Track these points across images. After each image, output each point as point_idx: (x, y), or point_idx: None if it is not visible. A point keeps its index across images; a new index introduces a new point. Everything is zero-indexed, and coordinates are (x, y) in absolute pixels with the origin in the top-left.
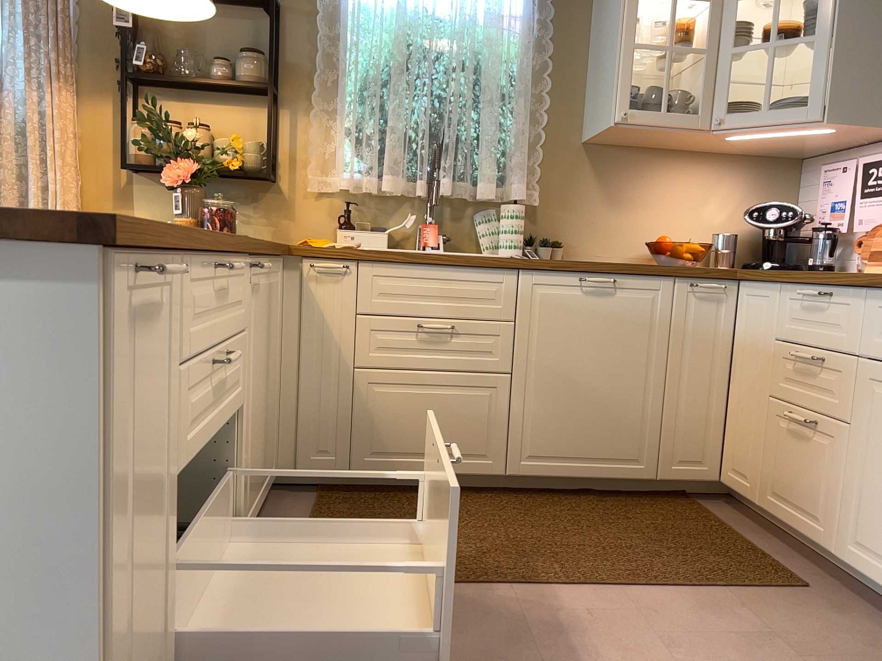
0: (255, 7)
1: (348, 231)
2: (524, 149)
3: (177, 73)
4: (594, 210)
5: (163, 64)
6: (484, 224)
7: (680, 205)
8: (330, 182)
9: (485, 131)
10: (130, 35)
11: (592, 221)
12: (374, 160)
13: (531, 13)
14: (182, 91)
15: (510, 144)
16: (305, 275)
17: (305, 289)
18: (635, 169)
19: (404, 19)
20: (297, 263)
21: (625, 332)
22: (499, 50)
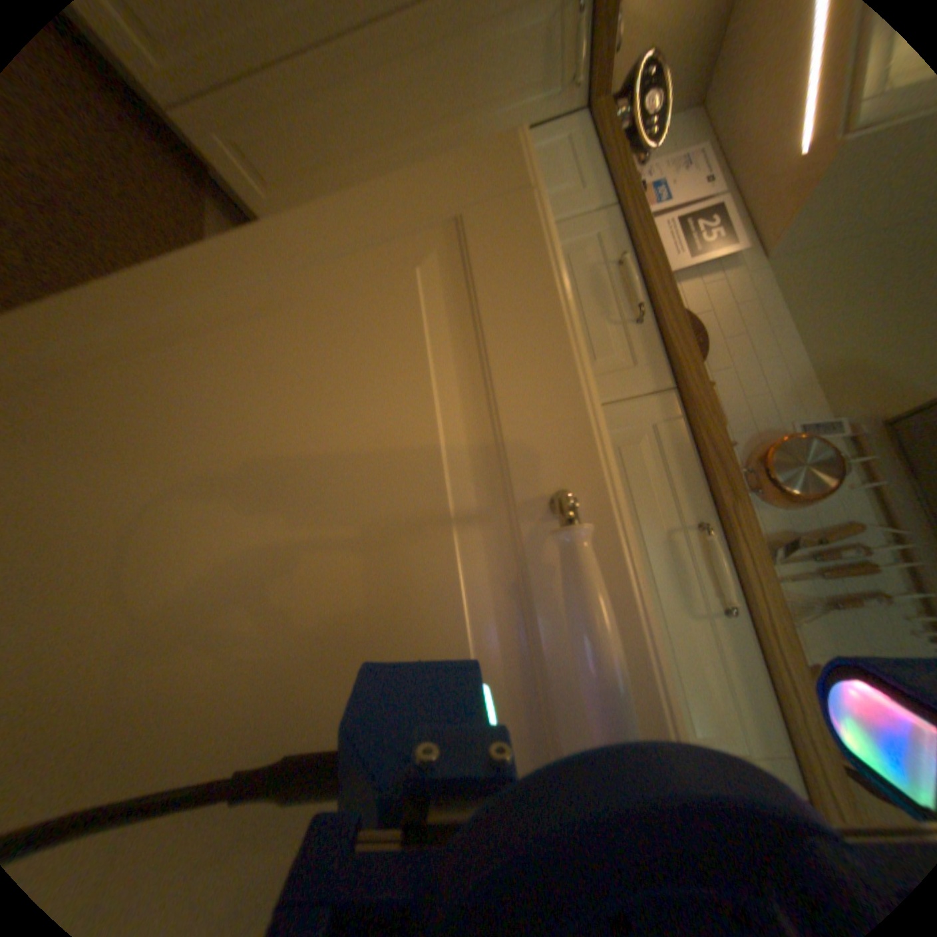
0: None
1: None
2: None
3: None
4: None
5: None
6: None
7: None
8: None
9: None
10: None
11: None
12: None
13: None
14: None
15: None
16: None
17: None
18: None
19: None
20: None
21: None
22: None
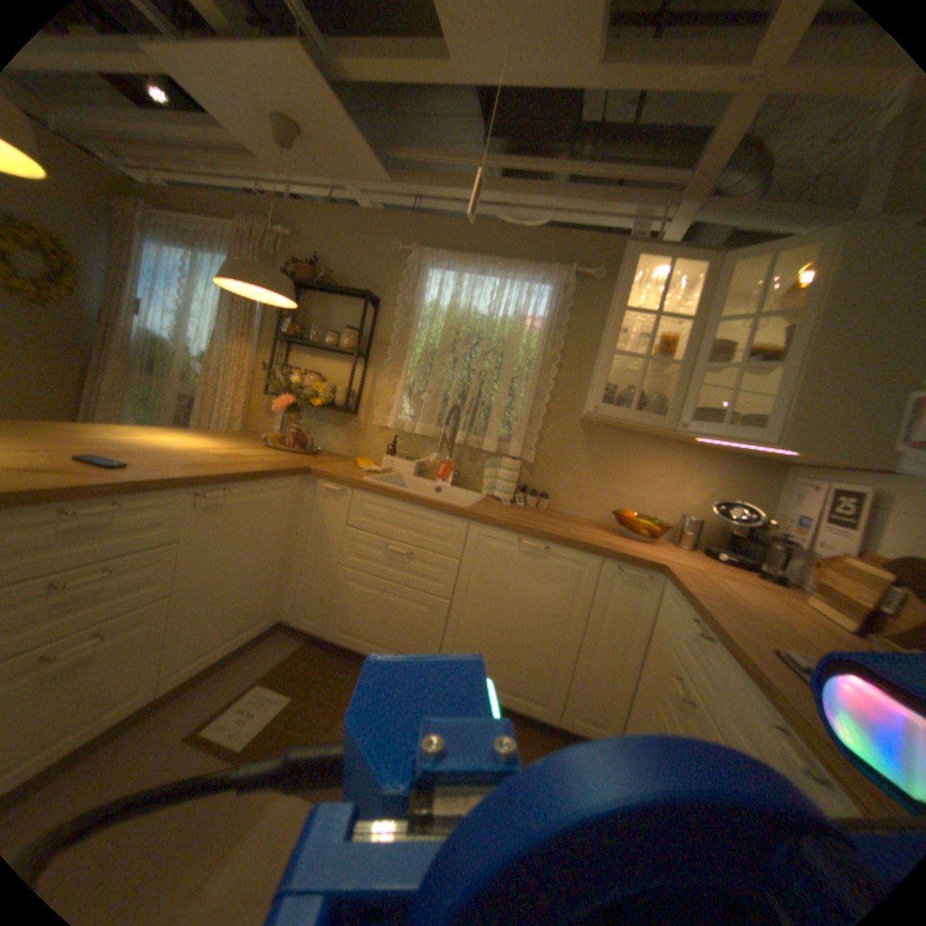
0: (363, 299)
1: (390, 458)
2: (531, 419)
3: (312, 338)
4: (580, 475)
5: (299, 332)
6: (488, 471)
7: (658, 485)
8: (389, 421)
9: (497, 403)
10: (287, 311)
11: (577, 484)
12: (417, 411)
13: (549, 318)
14: (312, 349)
15: (515, 415)
16: (318, 491)
17: (316, 501)
18: (622, 449)
19: (454, 315)
20: (316, 481)
21: (549, 593)
22: (518, 343)
